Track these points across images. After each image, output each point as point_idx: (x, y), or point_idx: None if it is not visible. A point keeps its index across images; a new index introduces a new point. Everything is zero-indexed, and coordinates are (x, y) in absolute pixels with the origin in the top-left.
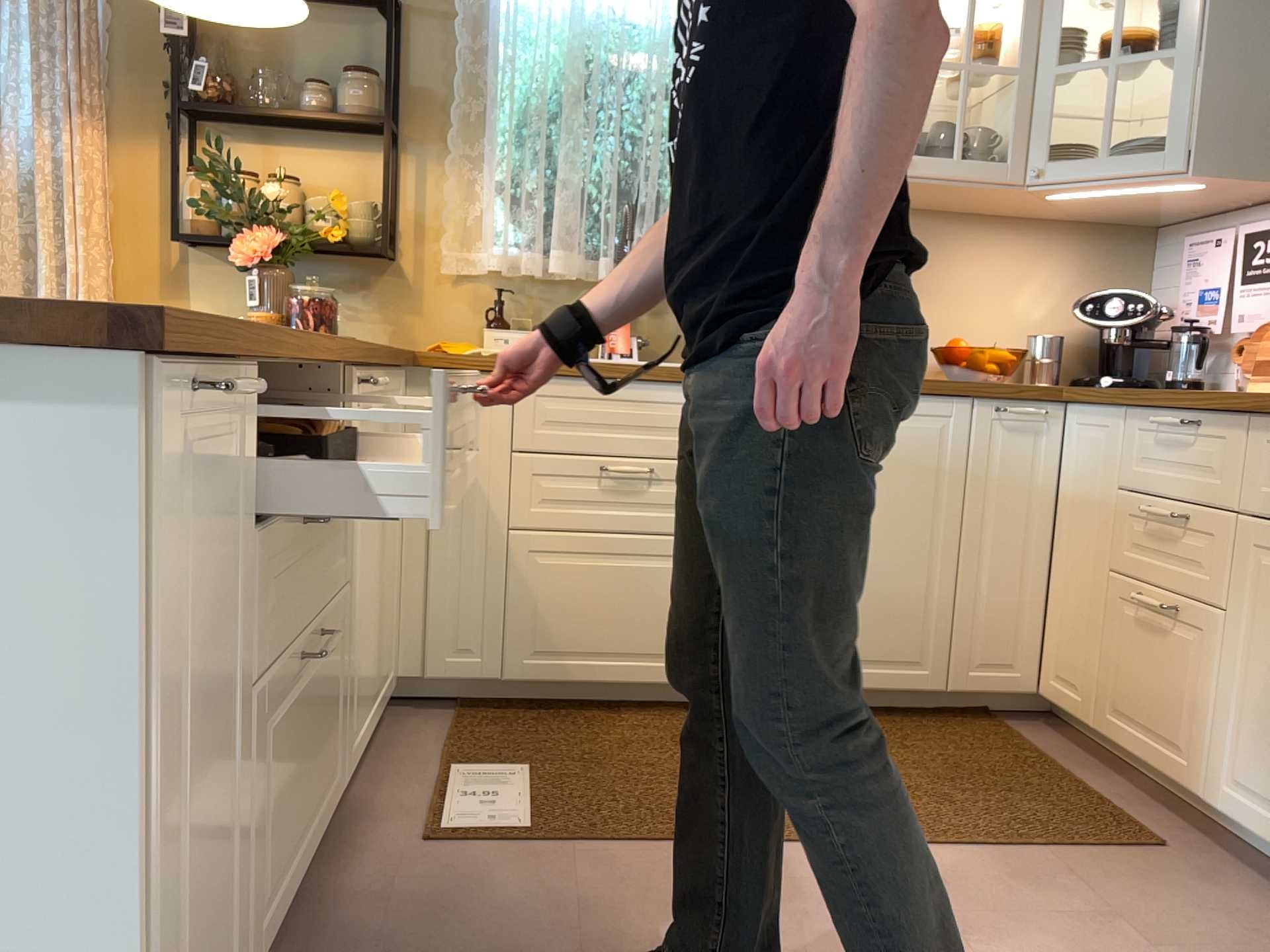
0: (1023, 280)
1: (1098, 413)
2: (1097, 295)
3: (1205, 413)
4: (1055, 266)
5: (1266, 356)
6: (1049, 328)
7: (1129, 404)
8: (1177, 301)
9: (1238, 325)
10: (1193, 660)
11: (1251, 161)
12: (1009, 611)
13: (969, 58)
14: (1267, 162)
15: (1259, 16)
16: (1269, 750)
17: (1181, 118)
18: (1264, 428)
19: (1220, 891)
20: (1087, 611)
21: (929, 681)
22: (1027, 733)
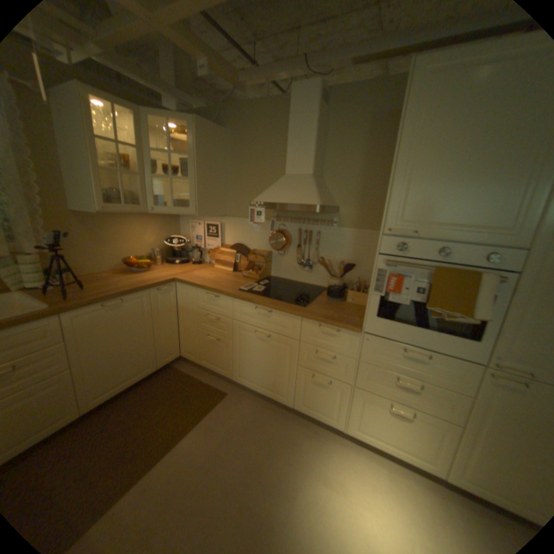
0: (144, 231)
1: (186, 286)
2: (166, 233)
3: (220, 294)
4: (153, 226)
5: (216, 258)
6: (155, 244)
7: (197, 287)
8: (187, 234)
9: (207, 246)
10: (224, 350)
11: (209, 211)
12: (169, 340)
13: (115, 161)
14: (212, 211)
15: (206, 171)
16: (245, 369)
17: (191, 199)
18: (235, 300)
19: (241, 401)
20: (192, 336)
21: (151, 370)
22: (179, 367)
